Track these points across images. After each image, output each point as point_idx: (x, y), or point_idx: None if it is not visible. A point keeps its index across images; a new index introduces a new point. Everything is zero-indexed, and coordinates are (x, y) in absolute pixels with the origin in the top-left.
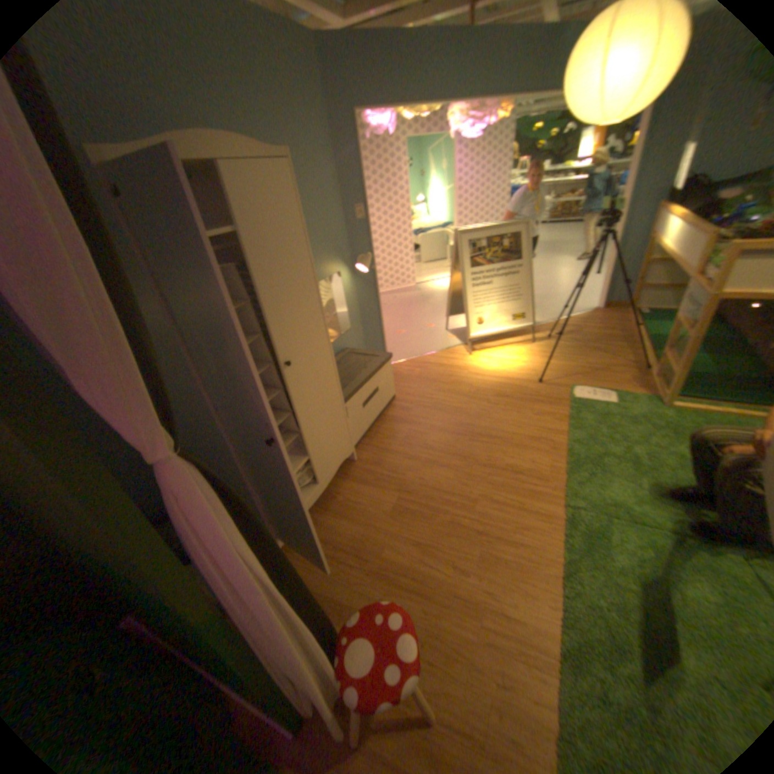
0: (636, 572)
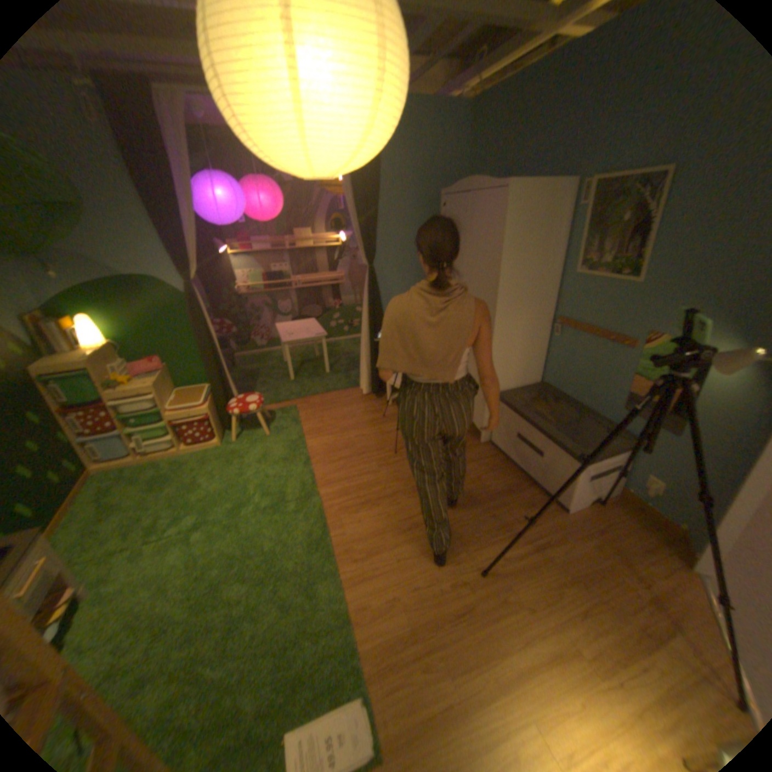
0: (269, 482)
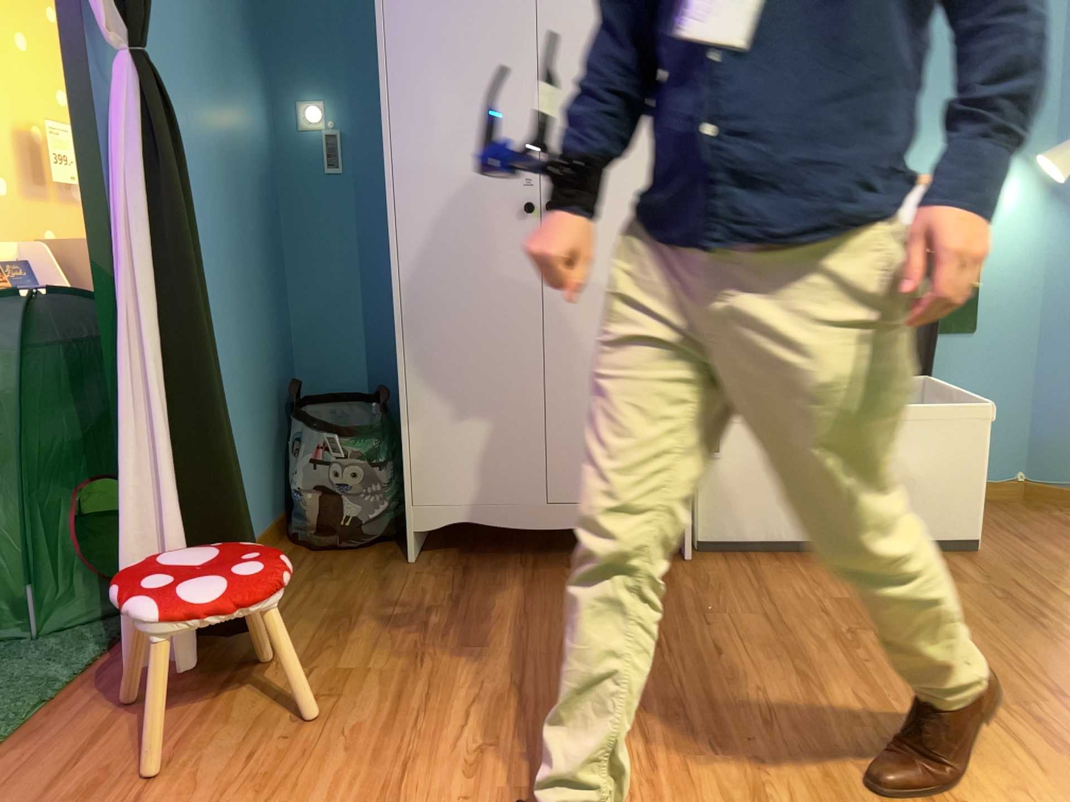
0: None
